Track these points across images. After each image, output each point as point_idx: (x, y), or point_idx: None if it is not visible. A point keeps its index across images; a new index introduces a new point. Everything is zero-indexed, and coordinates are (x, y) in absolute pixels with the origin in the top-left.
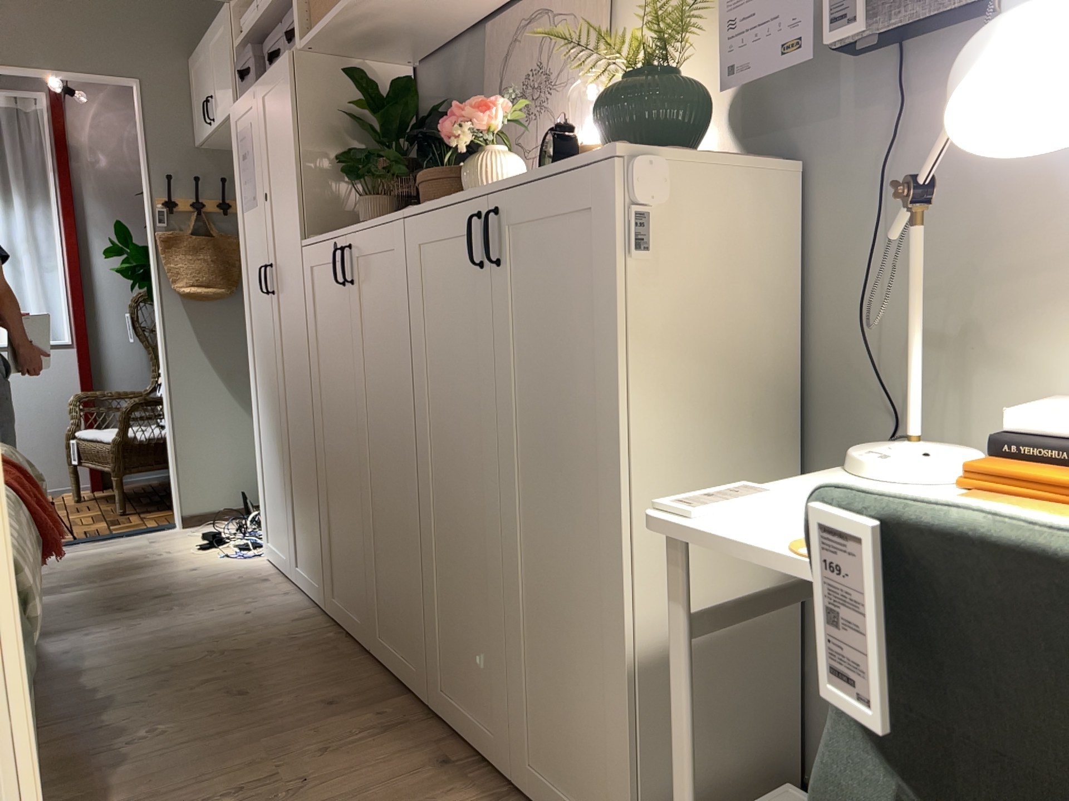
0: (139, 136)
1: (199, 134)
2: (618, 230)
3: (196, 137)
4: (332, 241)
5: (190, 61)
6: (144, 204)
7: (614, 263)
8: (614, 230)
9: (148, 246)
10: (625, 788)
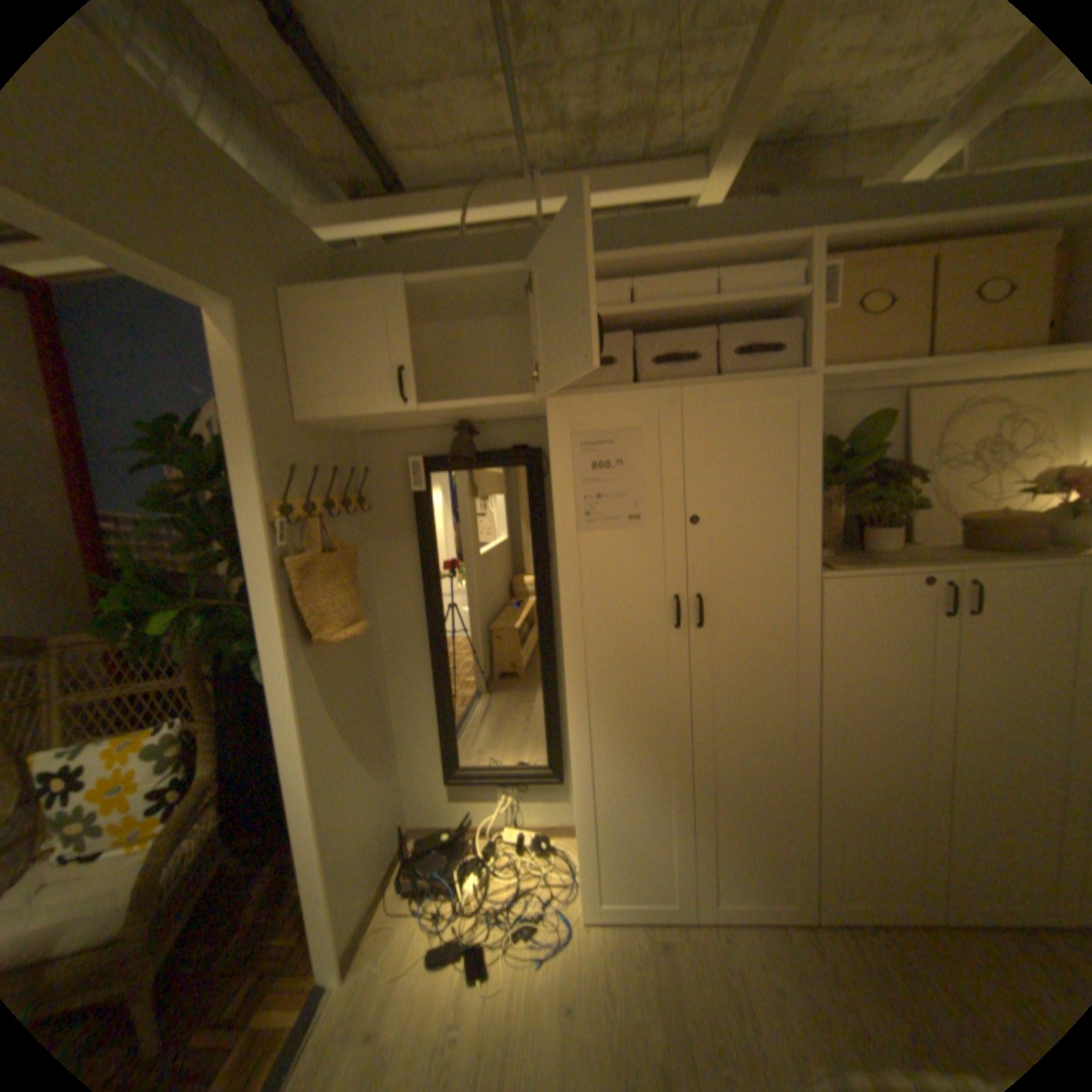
0: (229, 398)
1: (334, 405)
2: None
3: (311, 407)
4: (928, 576)
5: (295, 293)
6: (238, 511)
7: None
8: None
9: (250, 581)
10: None
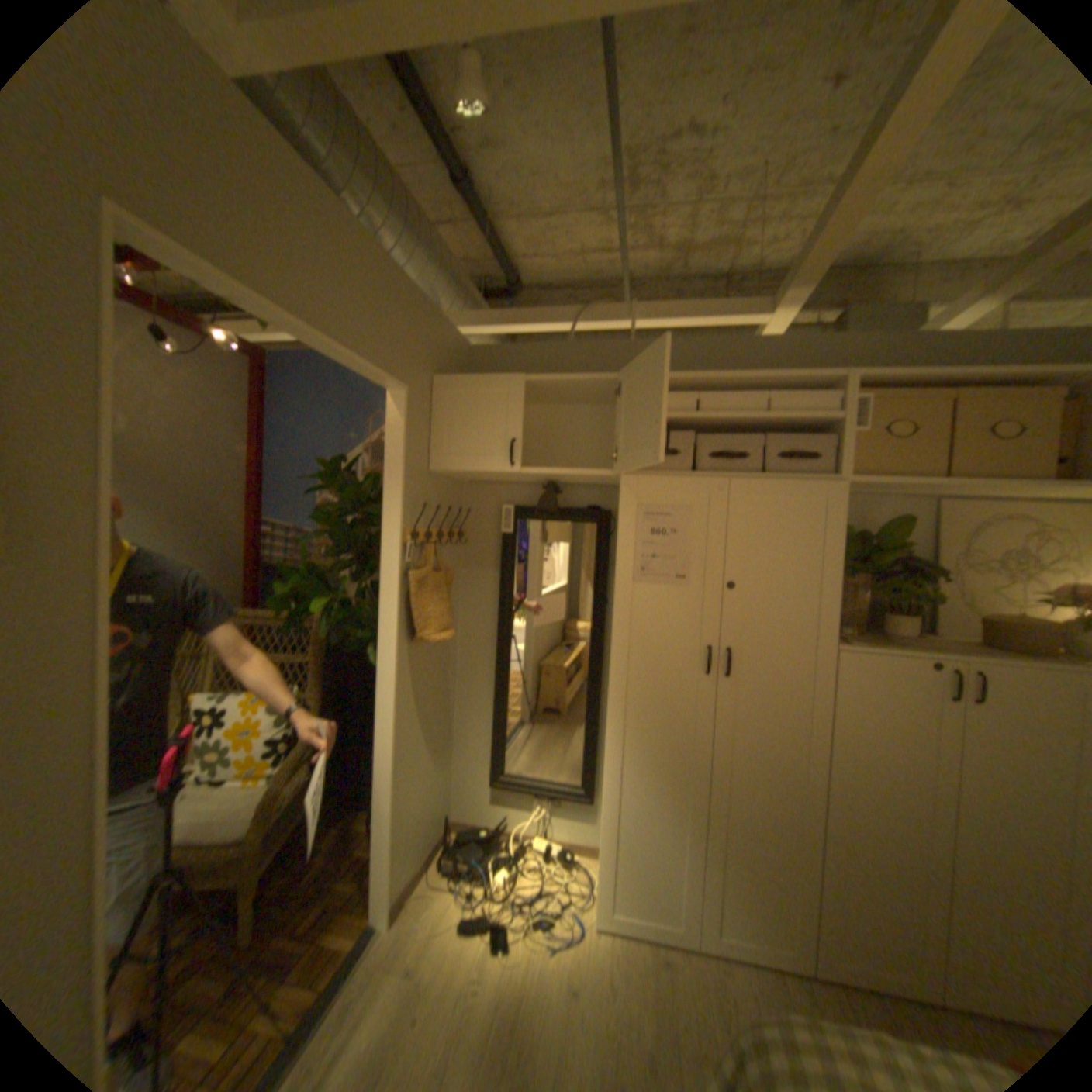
0: (393, 454)
1: (459, 464)
2: None
3: (442, 464)
4: (936, 663)
5: (445, 382)
6: (384, 534)
7: None
8: None
9: (382, 587)
10: None
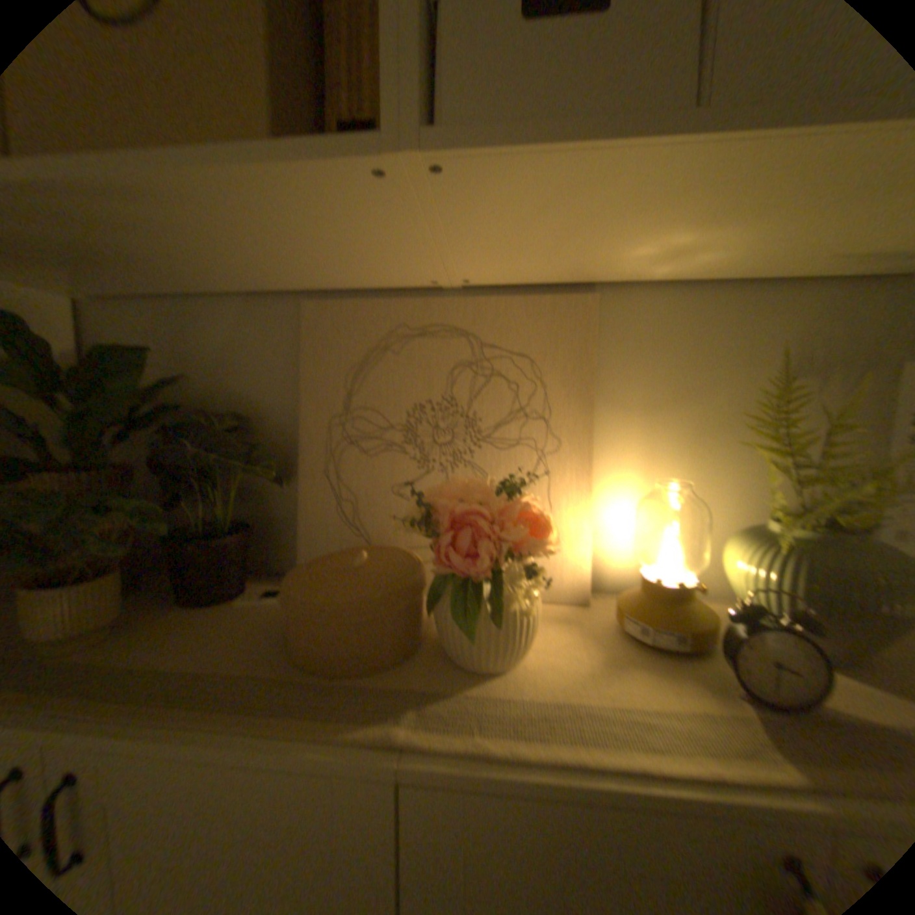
0: None
1: None
2: None
3: None
4: None
5: None
6: None
7: None
8: None
9: None
10: None
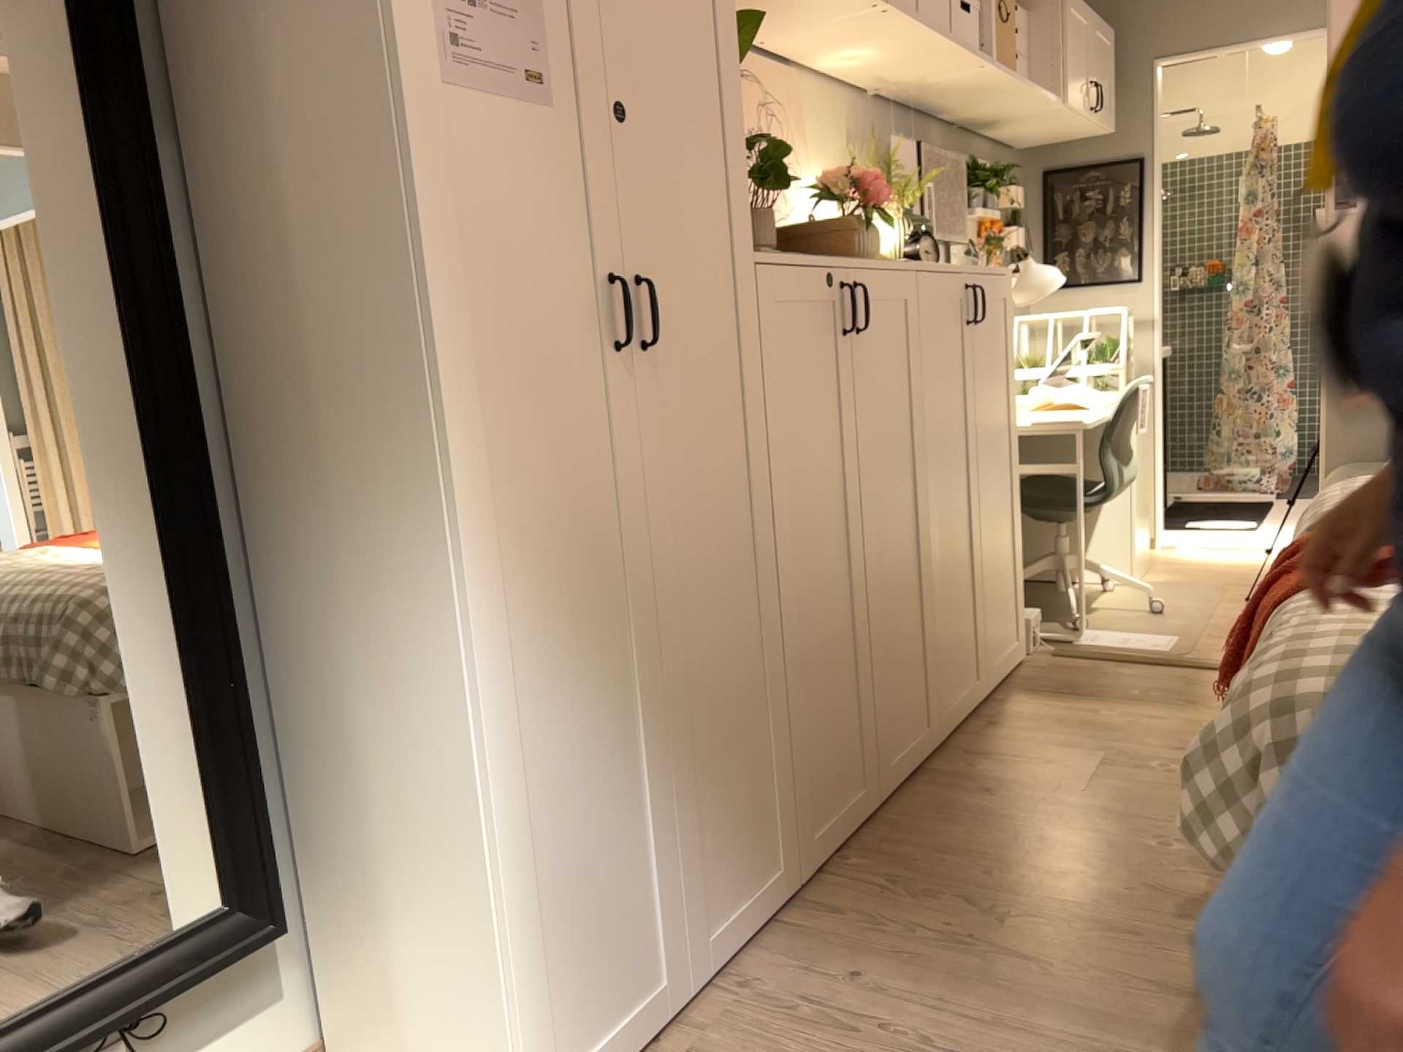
0: None
1: None
2: (1013, 310)
3: None
4: (828, 269)
5: None
6: None
7: (1013, 326)
8: (1012, 309)
9: None
10: (1023, 599)
